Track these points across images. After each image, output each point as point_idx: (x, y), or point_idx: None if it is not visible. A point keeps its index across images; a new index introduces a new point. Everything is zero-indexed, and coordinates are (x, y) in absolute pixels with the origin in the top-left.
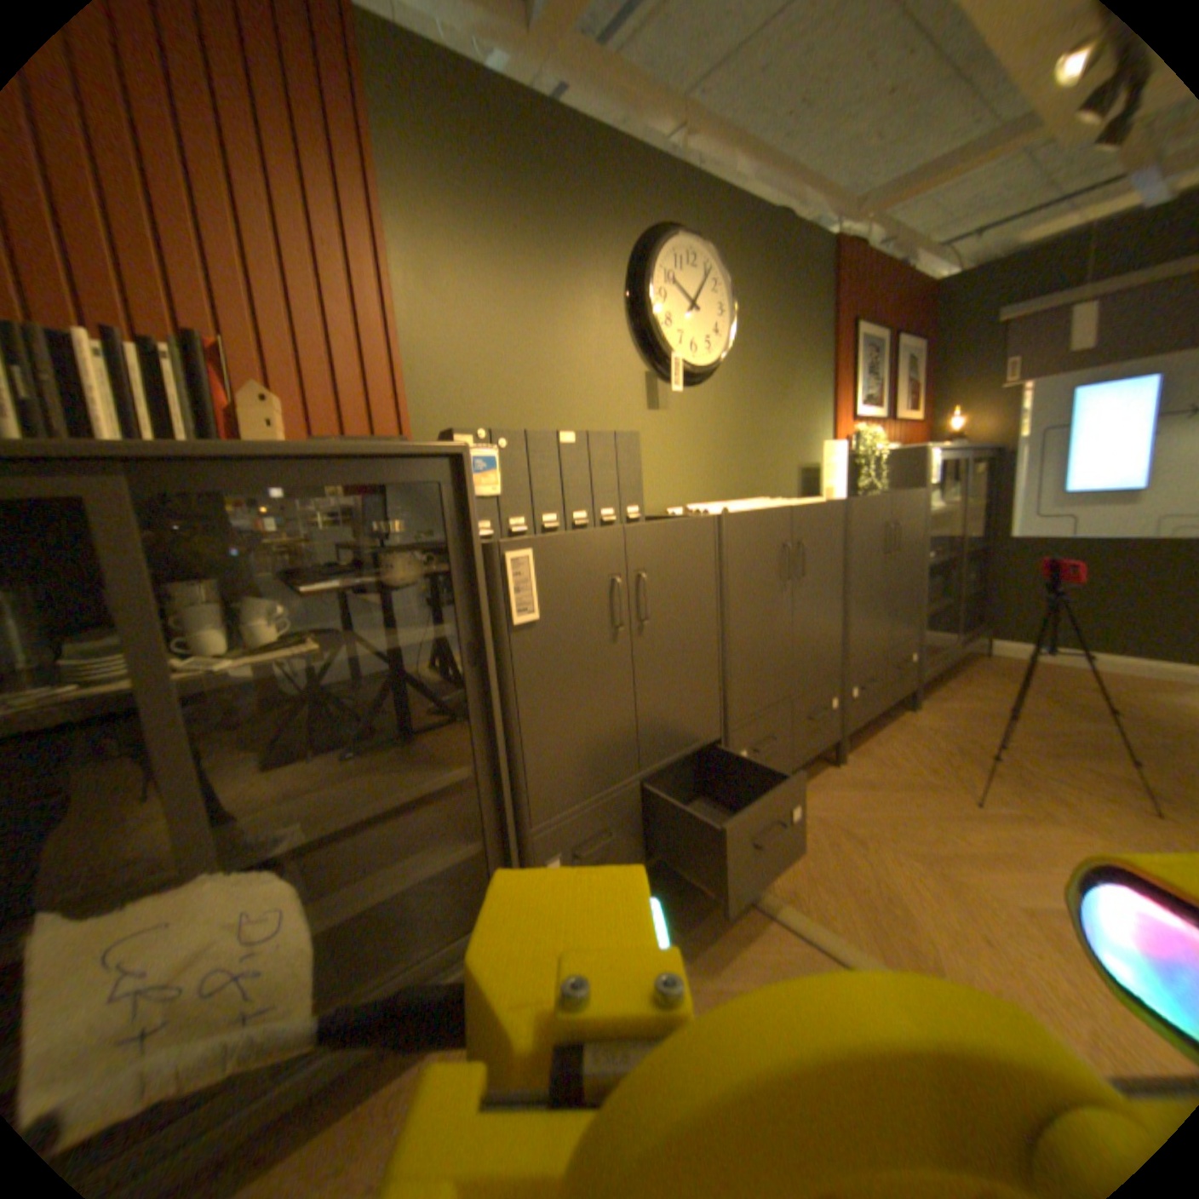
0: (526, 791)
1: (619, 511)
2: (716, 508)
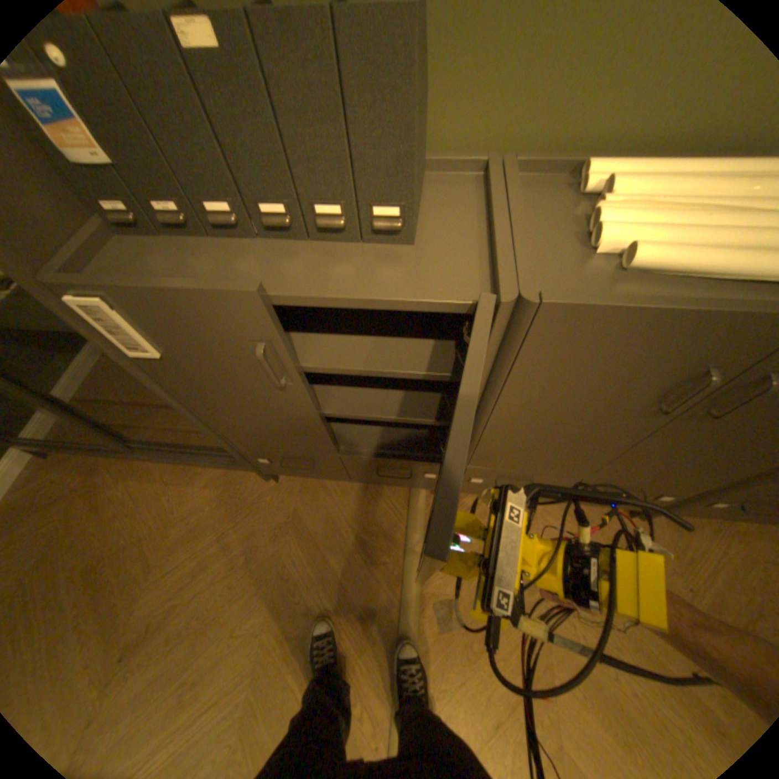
0: (221, 433)
1: (356, 210)
2: (636, 229)
